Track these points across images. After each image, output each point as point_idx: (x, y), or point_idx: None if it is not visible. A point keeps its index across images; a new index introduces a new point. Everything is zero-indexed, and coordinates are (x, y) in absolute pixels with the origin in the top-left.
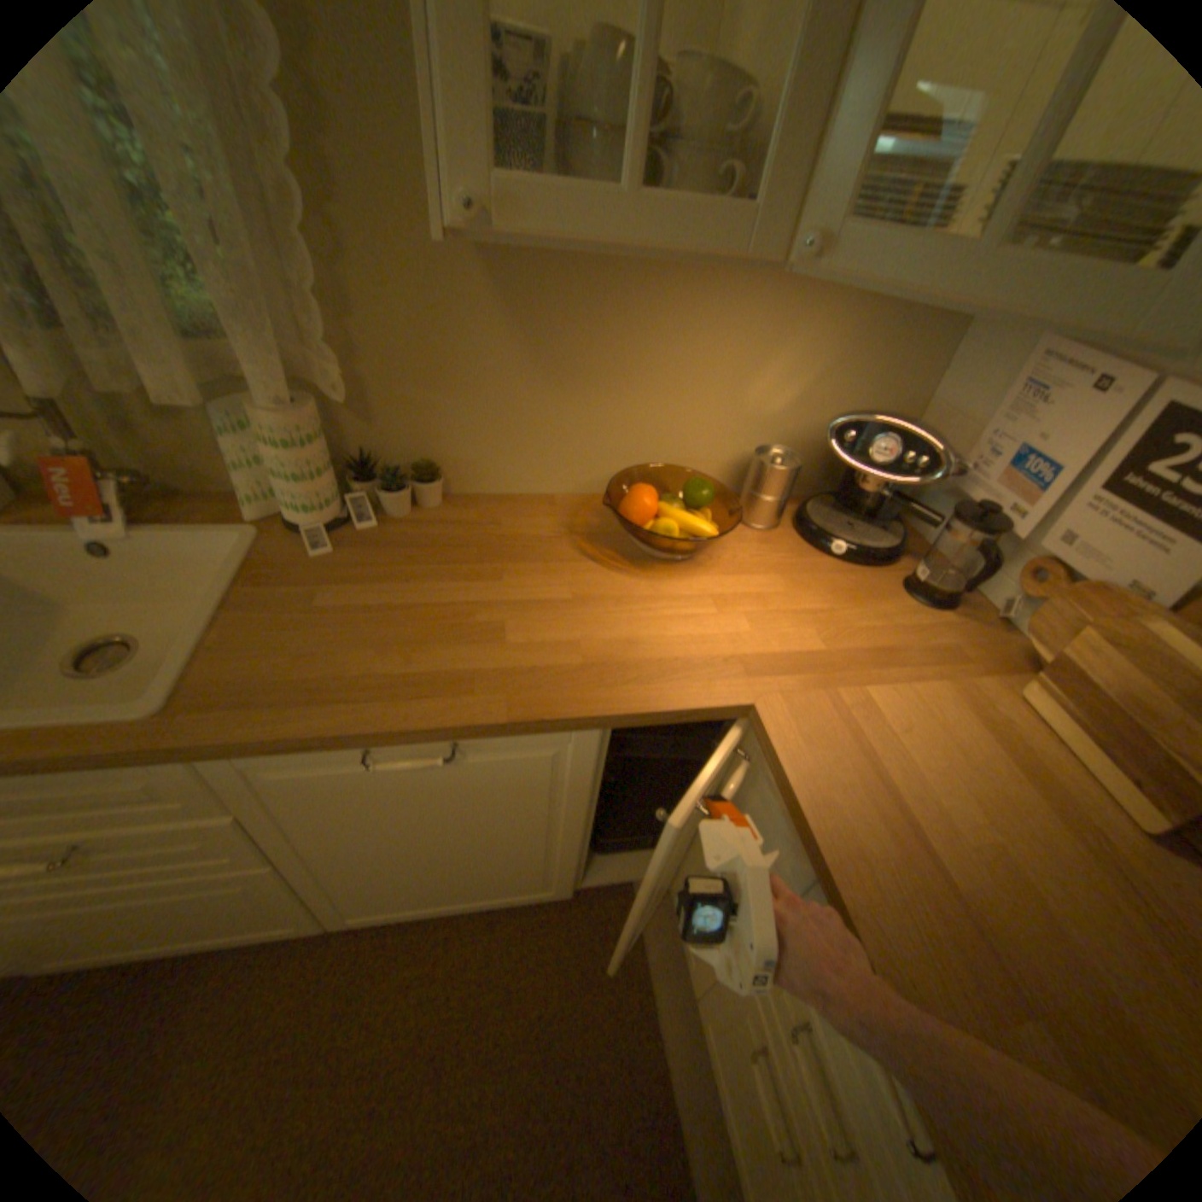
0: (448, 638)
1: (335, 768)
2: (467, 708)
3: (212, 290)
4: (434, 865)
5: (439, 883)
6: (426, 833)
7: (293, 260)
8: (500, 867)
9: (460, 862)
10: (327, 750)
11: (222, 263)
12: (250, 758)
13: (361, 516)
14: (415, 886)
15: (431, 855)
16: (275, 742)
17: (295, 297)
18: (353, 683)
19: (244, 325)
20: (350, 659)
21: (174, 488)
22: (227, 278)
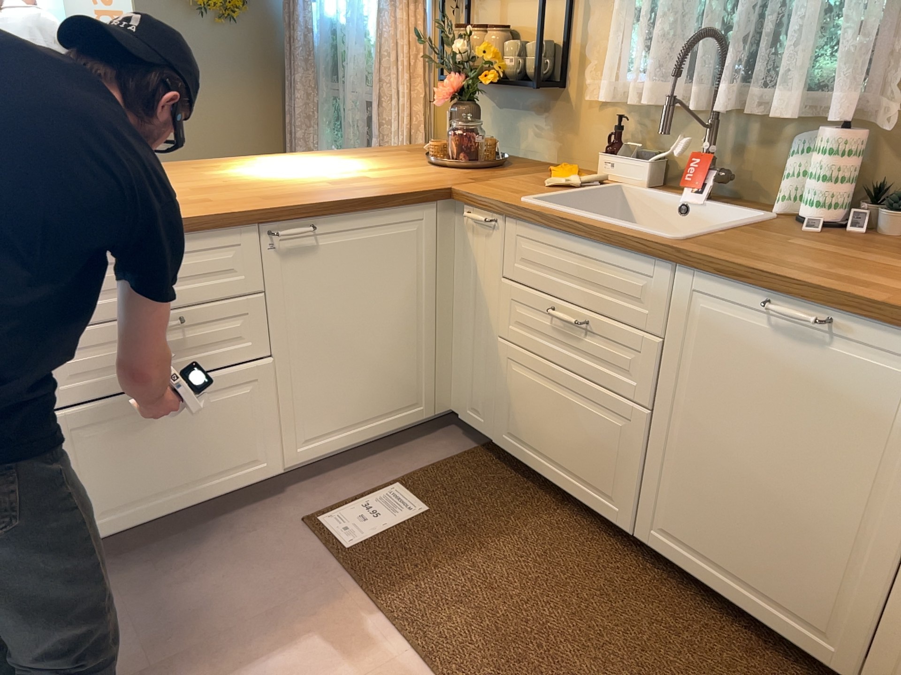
0: (869, 273)
1: (742, 314)
2: (854, 291)
3: (836, 65)
4: (749, 489)
5: (741, 524)
6: (763, 433)
7: (900, 44)
8: (801, 538)
9: (771, 500)
10: (748, 284)
11: (852, 41)
12: (704, 280)
13: (852, 225)
14: (722, 513)
15: (754, 471)
16: (725, 266)
17: (888, 67)
18: (785, 264)
19: (844, 86)
20: (792, 259)
21: (738, 197)
22: (851, 44)
